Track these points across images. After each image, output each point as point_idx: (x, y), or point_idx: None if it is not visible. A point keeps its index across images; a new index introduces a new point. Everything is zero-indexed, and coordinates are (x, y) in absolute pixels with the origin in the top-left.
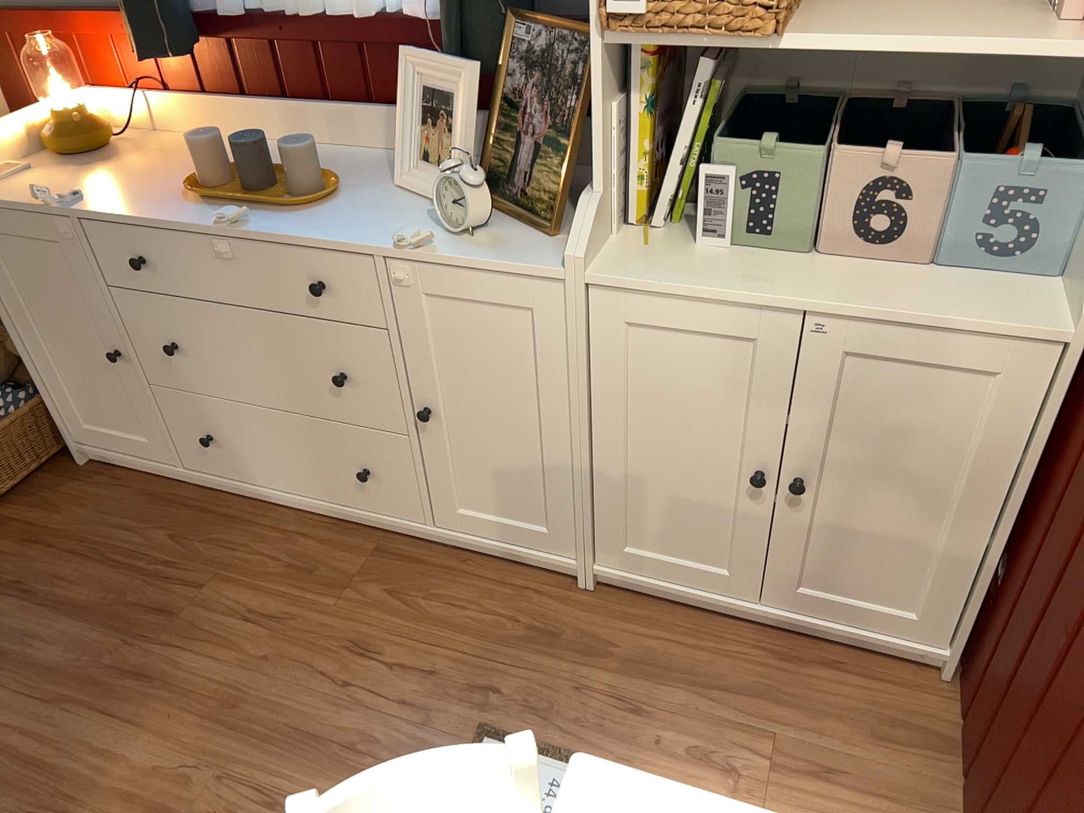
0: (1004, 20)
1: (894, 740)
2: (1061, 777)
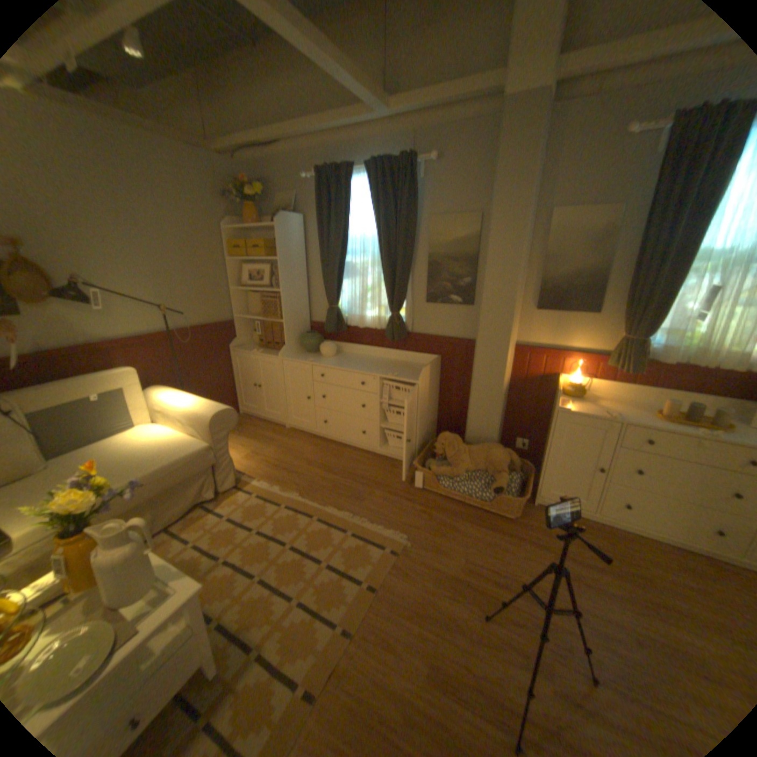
0: None
1: None
2: None
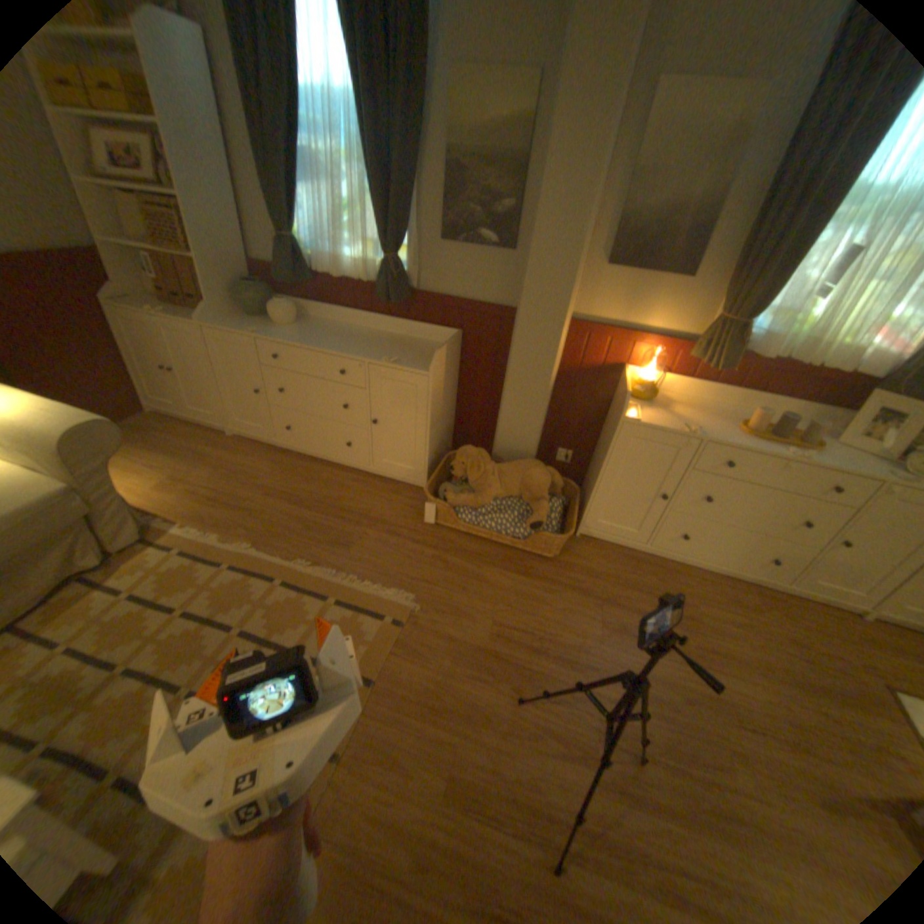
0: None
1: None
2: None
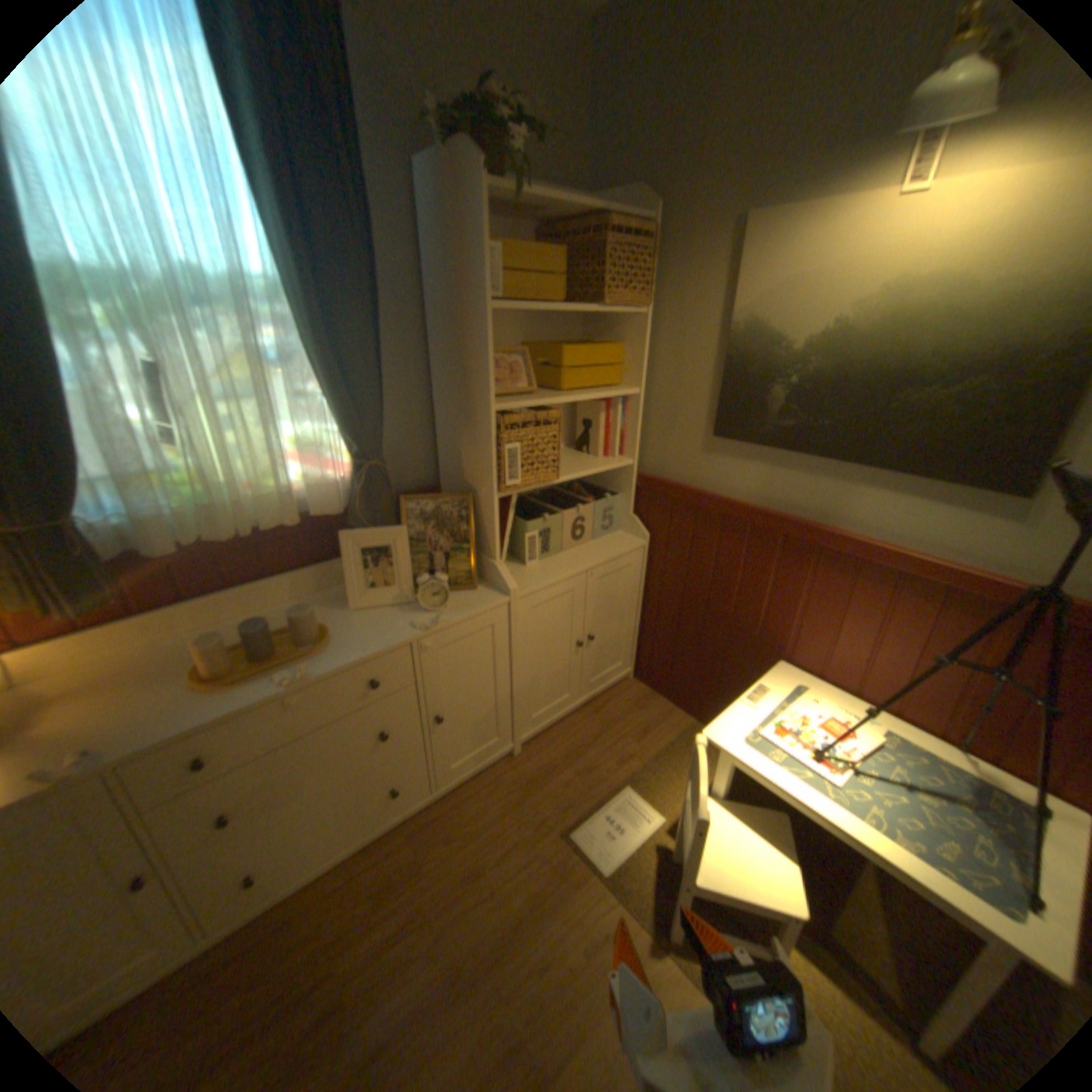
0: (578, 457)
1: (647, 707)
2: (736, 651)
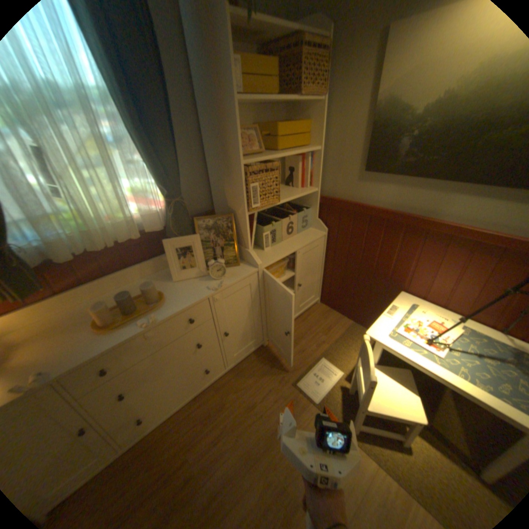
0: (287, 189)
1: (328, 317)
2: (376, 287)
